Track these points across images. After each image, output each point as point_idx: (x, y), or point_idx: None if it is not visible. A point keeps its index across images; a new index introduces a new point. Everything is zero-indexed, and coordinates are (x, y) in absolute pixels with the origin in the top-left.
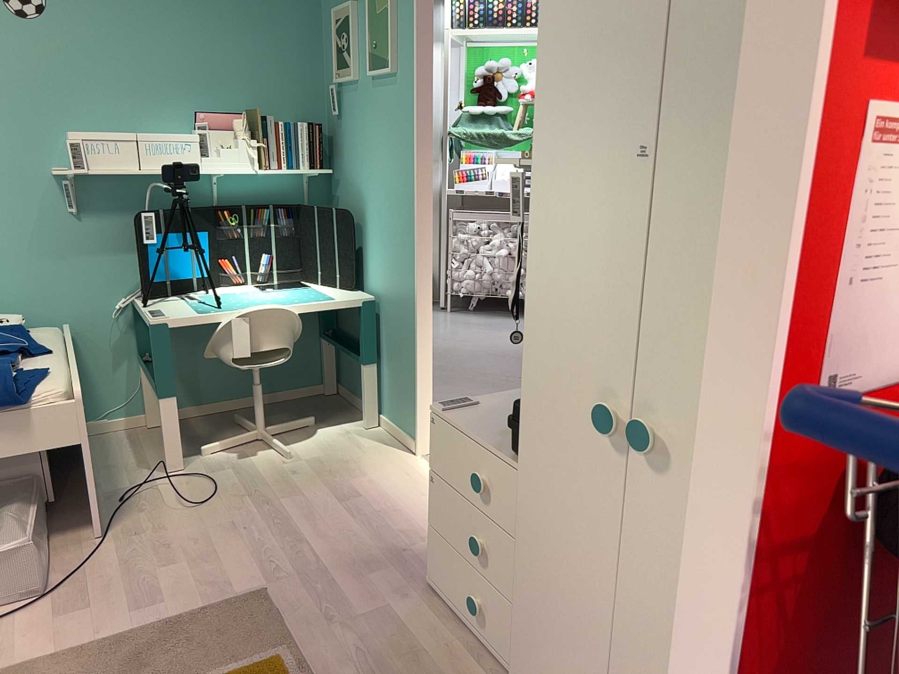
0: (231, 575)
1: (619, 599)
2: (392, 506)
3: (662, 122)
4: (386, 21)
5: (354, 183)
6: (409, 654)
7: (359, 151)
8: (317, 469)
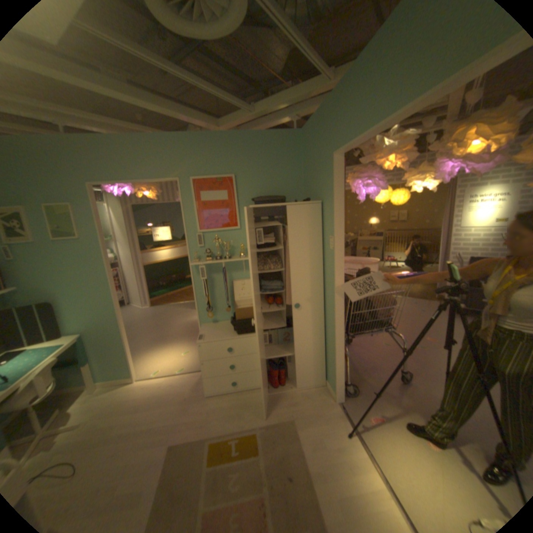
0: (149, 460)
1: (294, 339)
2: (157, 398)
3: (290, 254)
4: (68, 217)
5: (39, 290)
6: (230, 409)
7: (42, 274)
8: (103, 417)
